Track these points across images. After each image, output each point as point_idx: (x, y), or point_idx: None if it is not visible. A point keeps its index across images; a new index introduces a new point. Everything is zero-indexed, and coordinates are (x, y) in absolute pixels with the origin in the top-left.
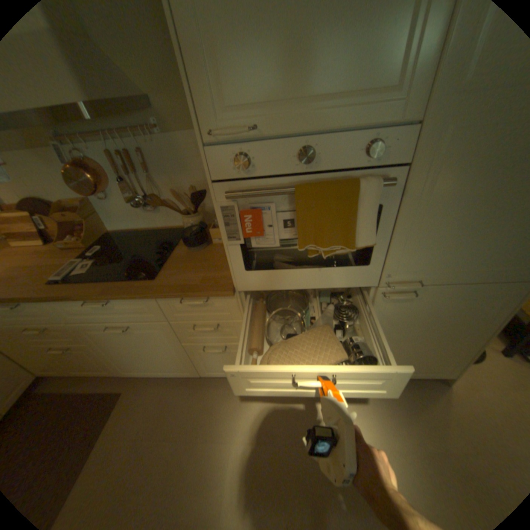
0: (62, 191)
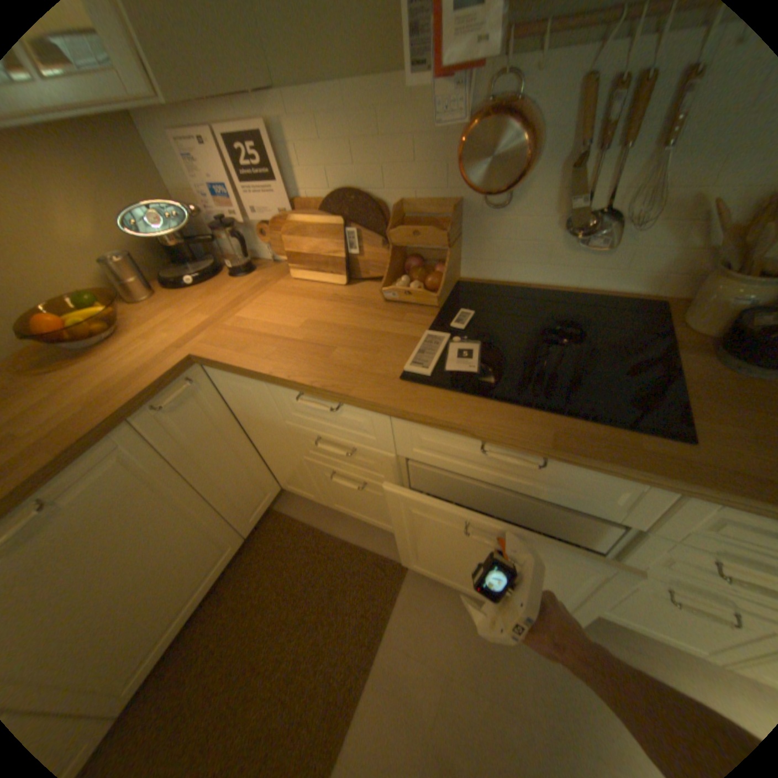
0: (417, 180)
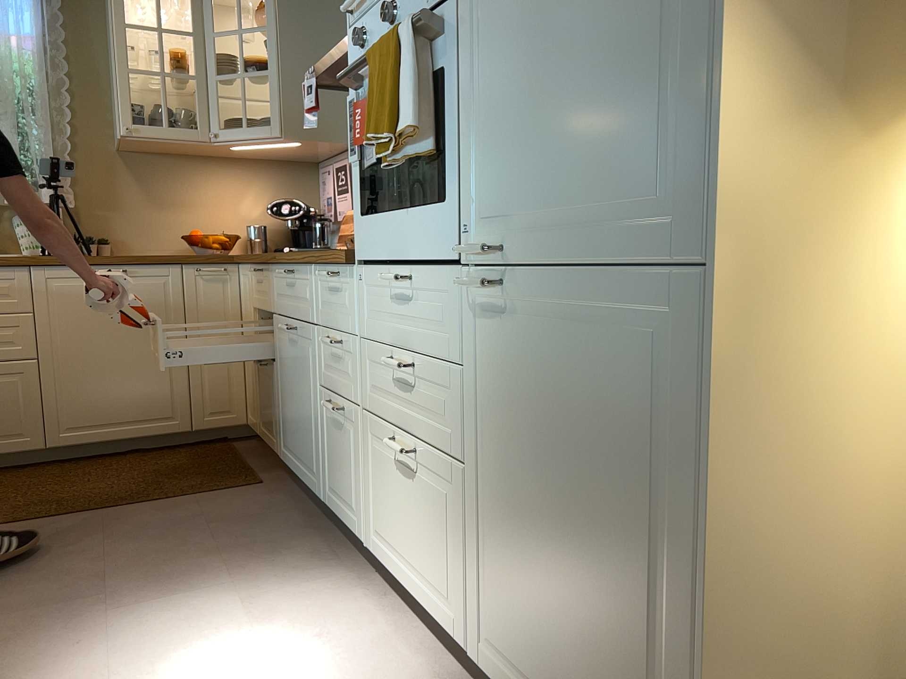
0: None
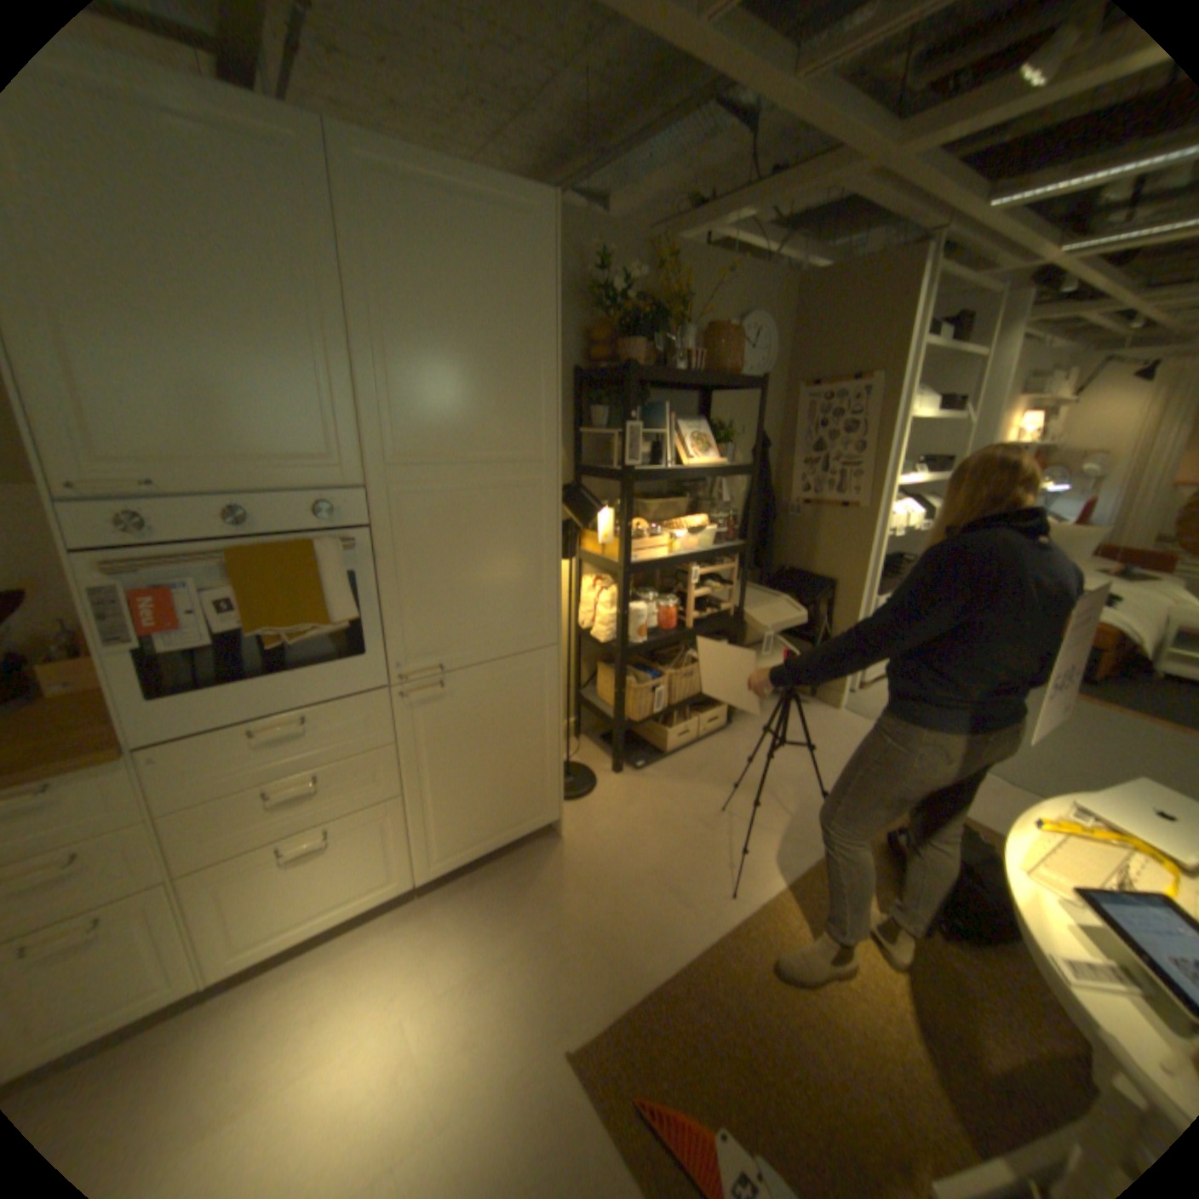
0: None
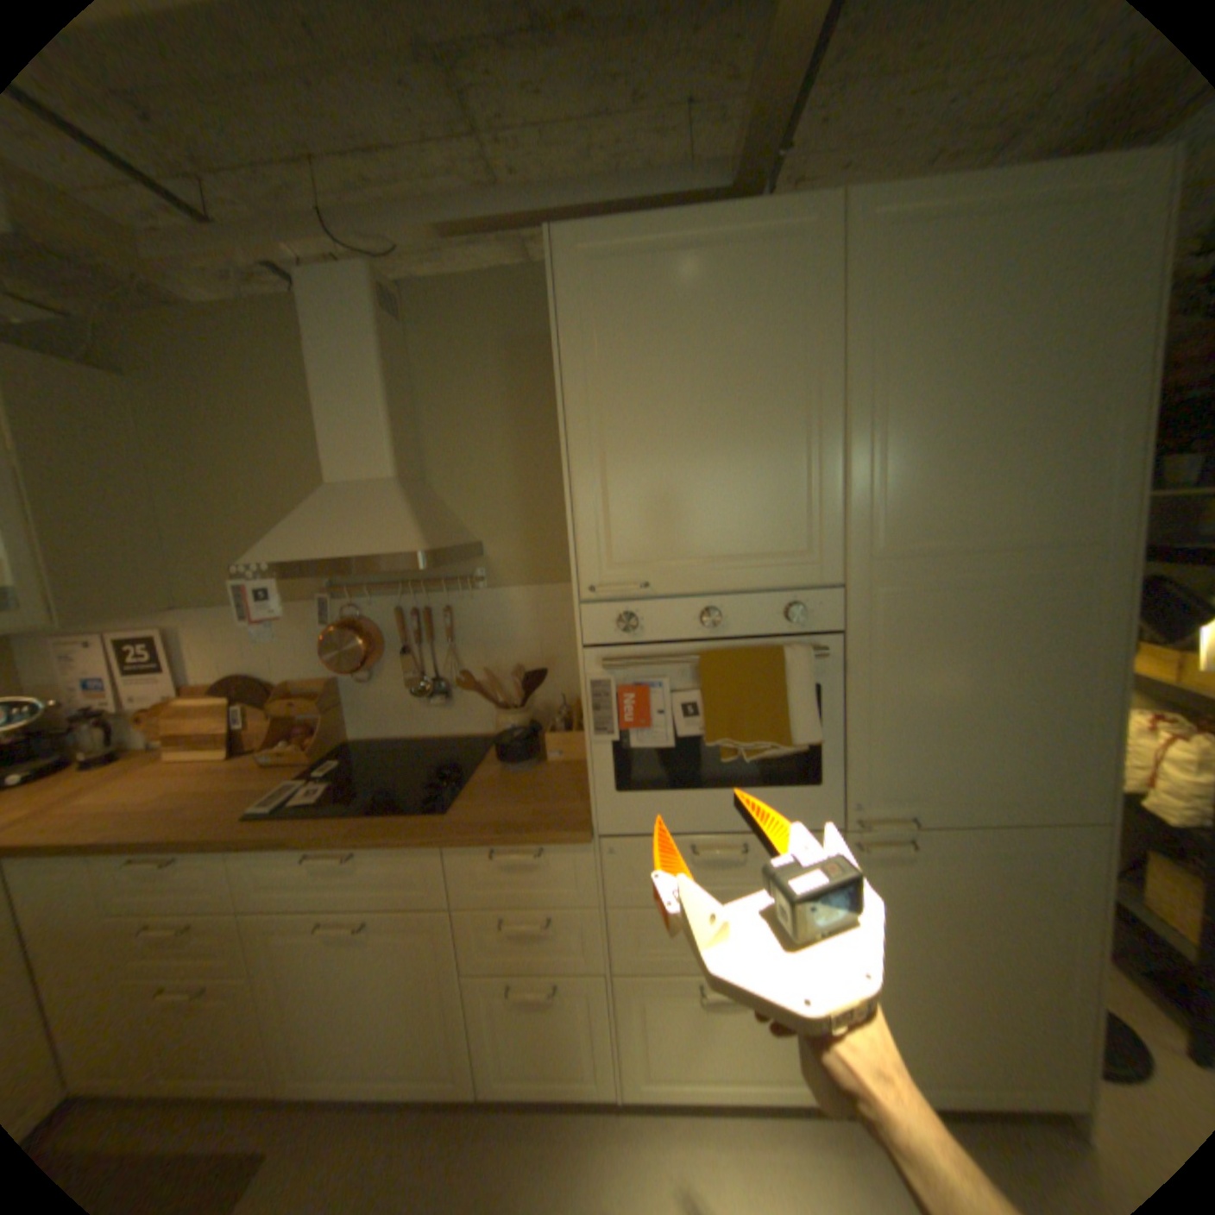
0: (299, 667)
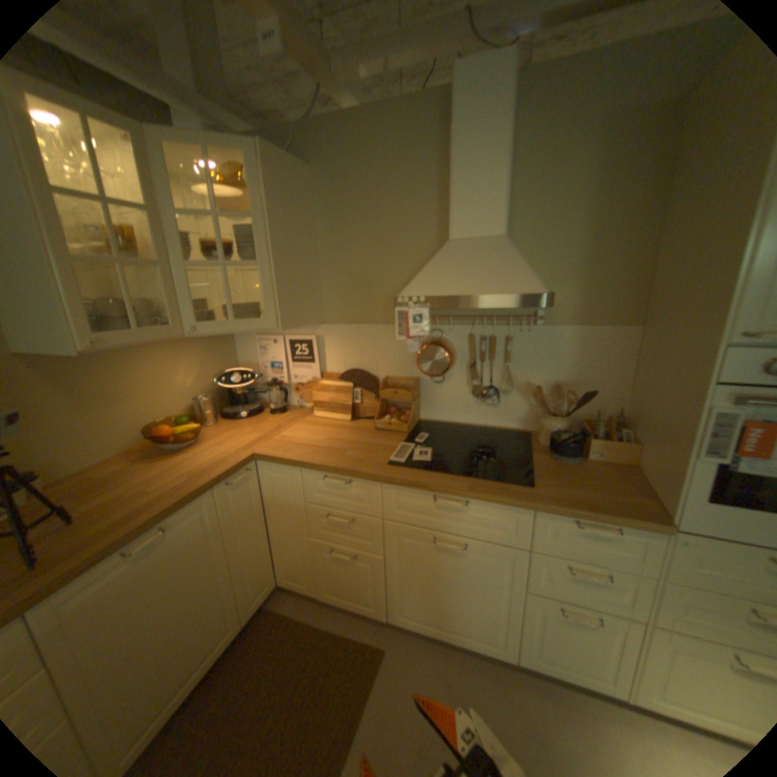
0: (395, 368)
